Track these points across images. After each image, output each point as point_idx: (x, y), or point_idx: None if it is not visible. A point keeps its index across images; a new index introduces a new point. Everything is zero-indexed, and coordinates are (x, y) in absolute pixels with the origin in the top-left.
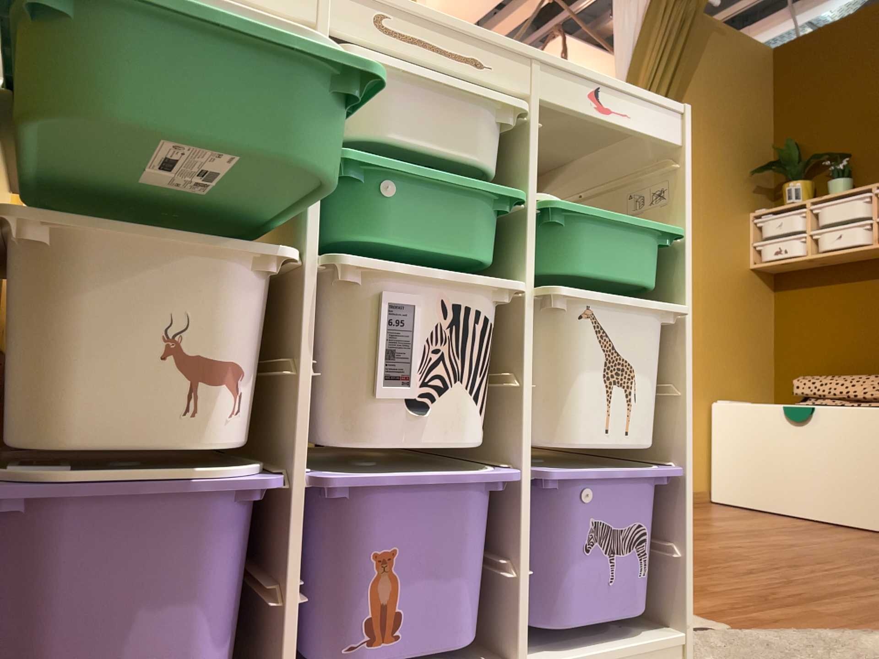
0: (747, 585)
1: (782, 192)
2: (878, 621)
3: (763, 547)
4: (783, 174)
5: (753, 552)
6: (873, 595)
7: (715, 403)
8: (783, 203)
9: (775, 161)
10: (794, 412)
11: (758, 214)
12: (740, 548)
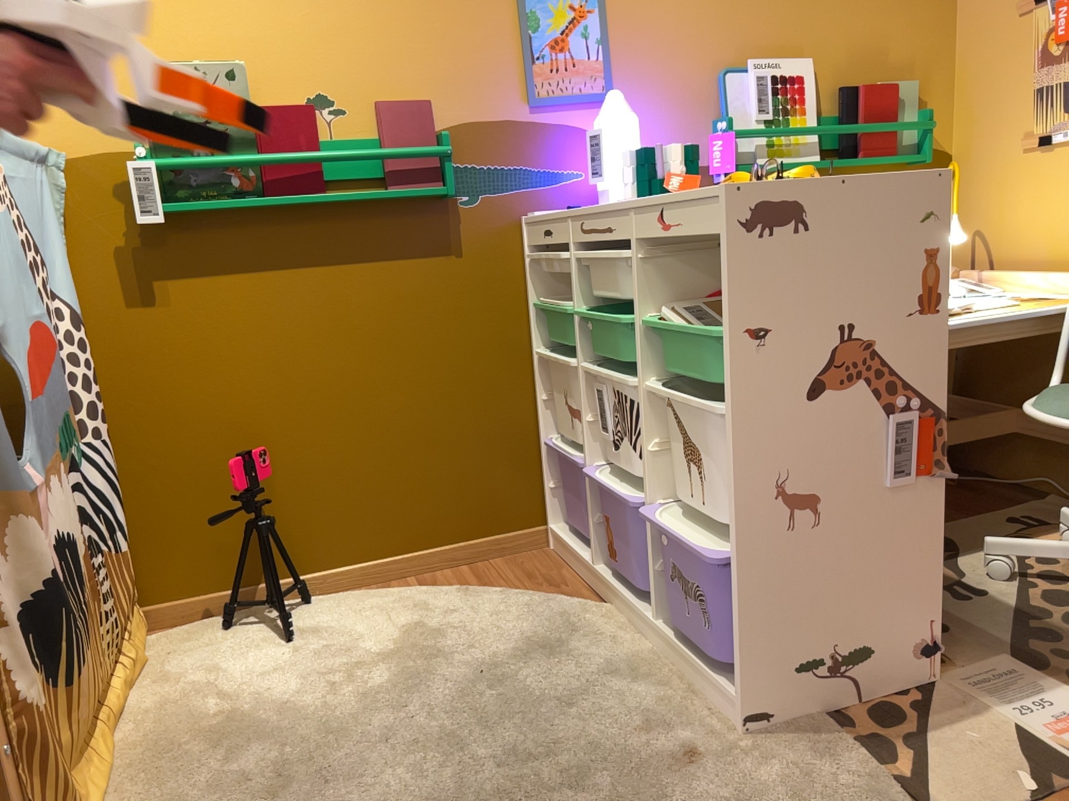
0: None
1: None
2: None
3: None
4: None
5: None
6: None
7: None
8: None
9: None
10: None
11: None
12: None
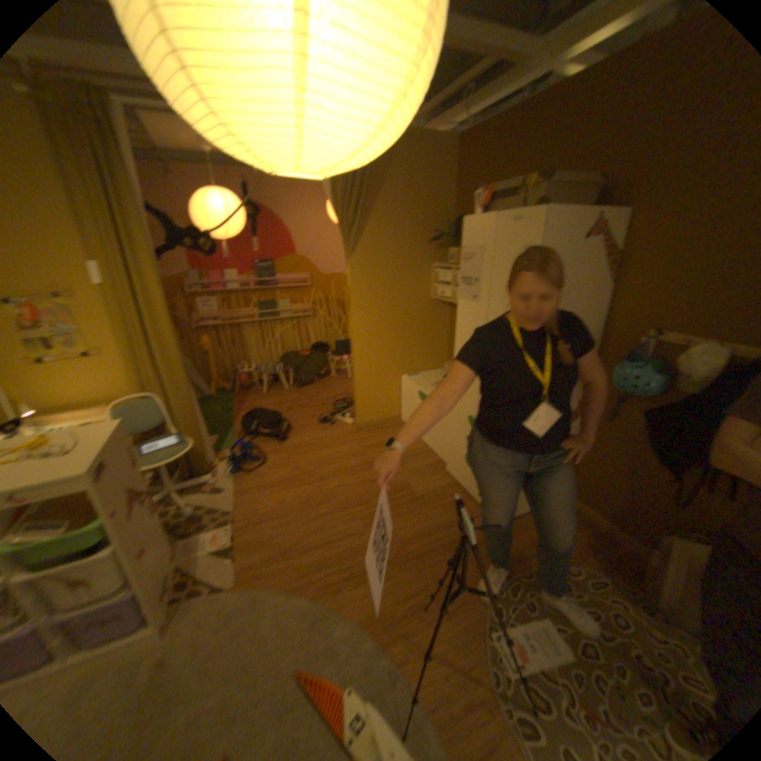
0: (292, 541)
1: (449, 254)
2: (302, 584)
3: (354, 490)
4: (451, 241)
5: (341, 497)
6: (335, 552)
7: (401, 380)
8: (449, 261)
9: (450, 230)
10: (421, 399)
11: (437, 266)
12: (340, 493)
